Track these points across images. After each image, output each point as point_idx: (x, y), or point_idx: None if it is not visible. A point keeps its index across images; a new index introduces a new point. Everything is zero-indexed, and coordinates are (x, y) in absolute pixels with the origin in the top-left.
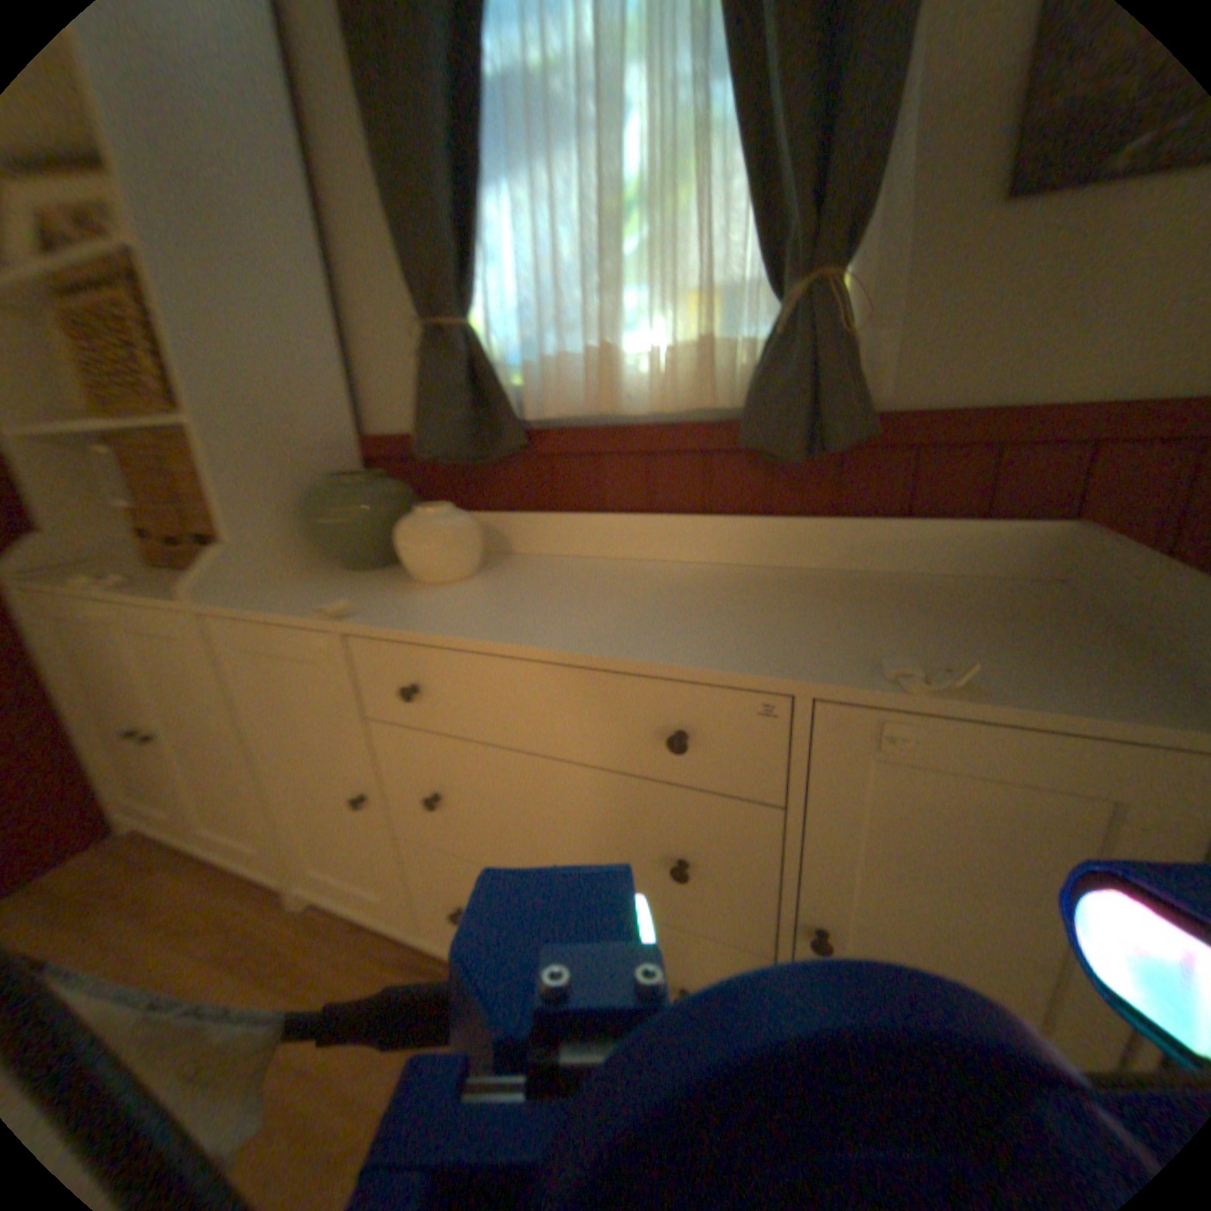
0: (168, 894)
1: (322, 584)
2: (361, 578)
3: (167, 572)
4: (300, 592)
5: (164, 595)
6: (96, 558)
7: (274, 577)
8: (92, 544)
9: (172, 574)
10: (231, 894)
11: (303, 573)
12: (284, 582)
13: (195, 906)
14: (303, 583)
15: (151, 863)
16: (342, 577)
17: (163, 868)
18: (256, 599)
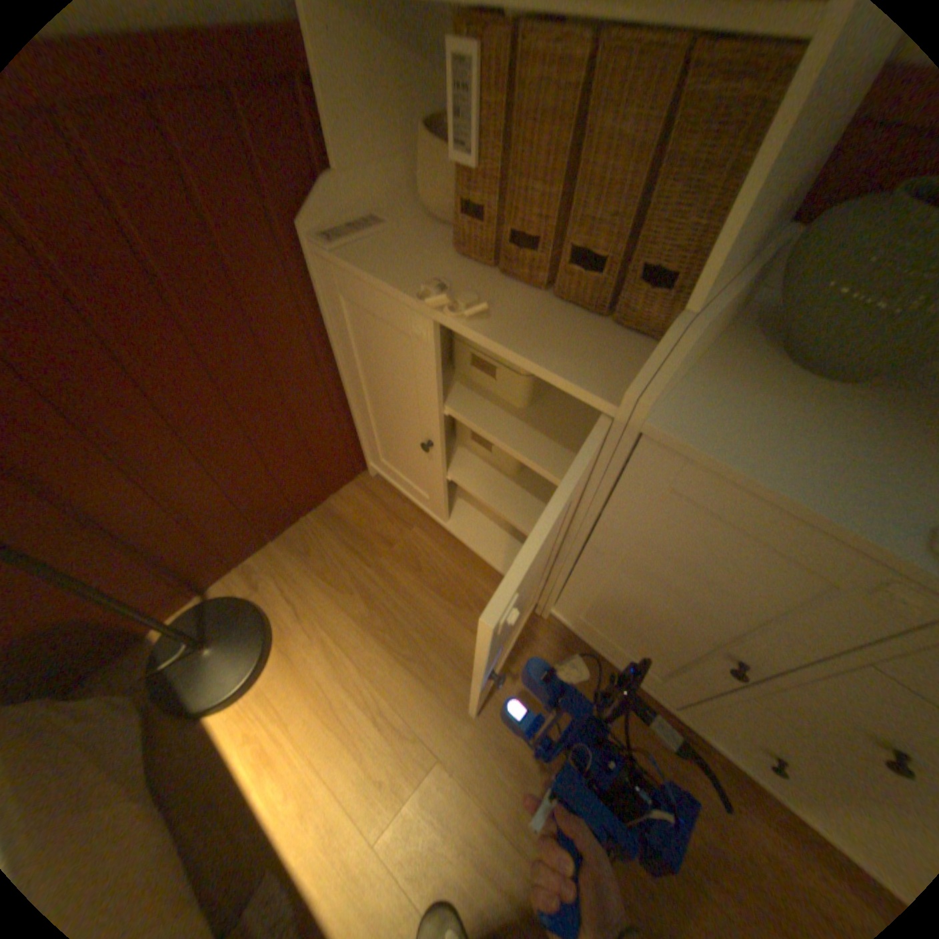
0: (427, 555)
1: (801, 406)
2: (853, 403)
3: (492, 275)
4: (791, 429)
5: (547, 353)
6: (374, 209)
7: (702, 359)
8: (370, 188)
9: (506, 286)
10: (478, 573)
11: (725, 349)
12: (718, 372)
13: (453, 576)
14: (759, 389)
15: (402, 515)
16: (810, 386)
17: (414, 524)
18: (734, 433)
